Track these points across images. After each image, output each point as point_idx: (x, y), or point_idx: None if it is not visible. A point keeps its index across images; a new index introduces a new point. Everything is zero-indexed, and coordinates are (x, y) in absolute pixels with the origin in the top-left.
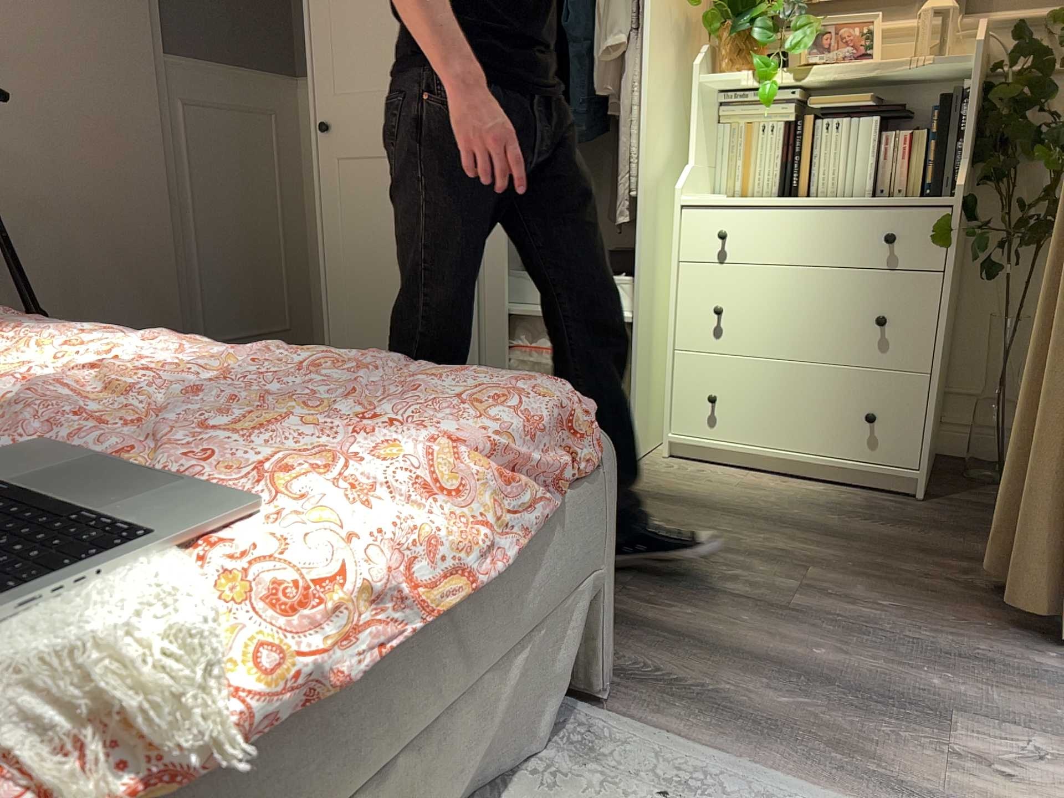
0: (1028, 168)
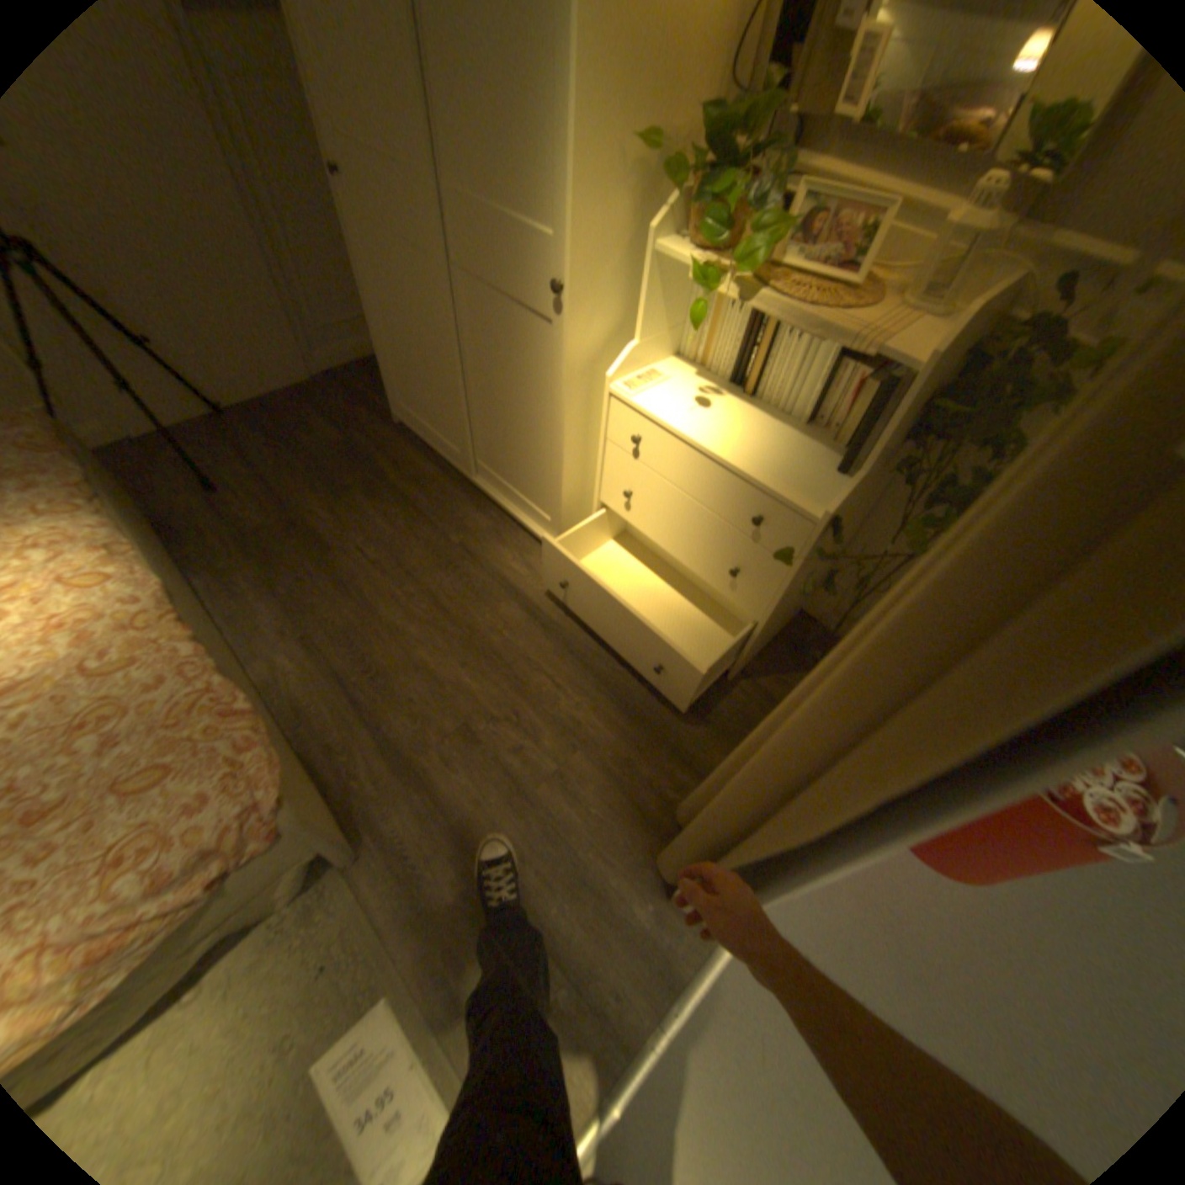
0: (978, 448)
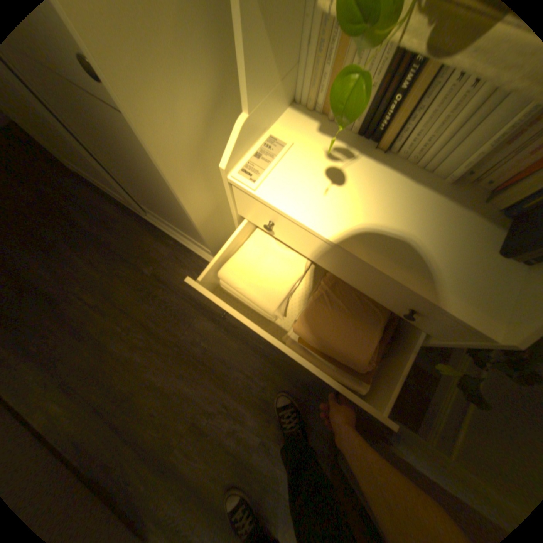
0: None
